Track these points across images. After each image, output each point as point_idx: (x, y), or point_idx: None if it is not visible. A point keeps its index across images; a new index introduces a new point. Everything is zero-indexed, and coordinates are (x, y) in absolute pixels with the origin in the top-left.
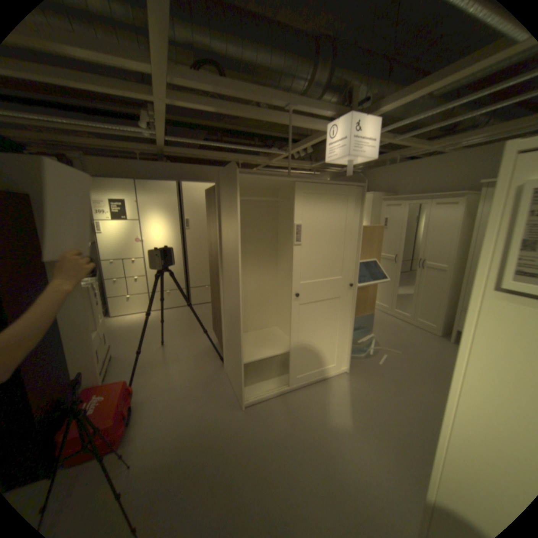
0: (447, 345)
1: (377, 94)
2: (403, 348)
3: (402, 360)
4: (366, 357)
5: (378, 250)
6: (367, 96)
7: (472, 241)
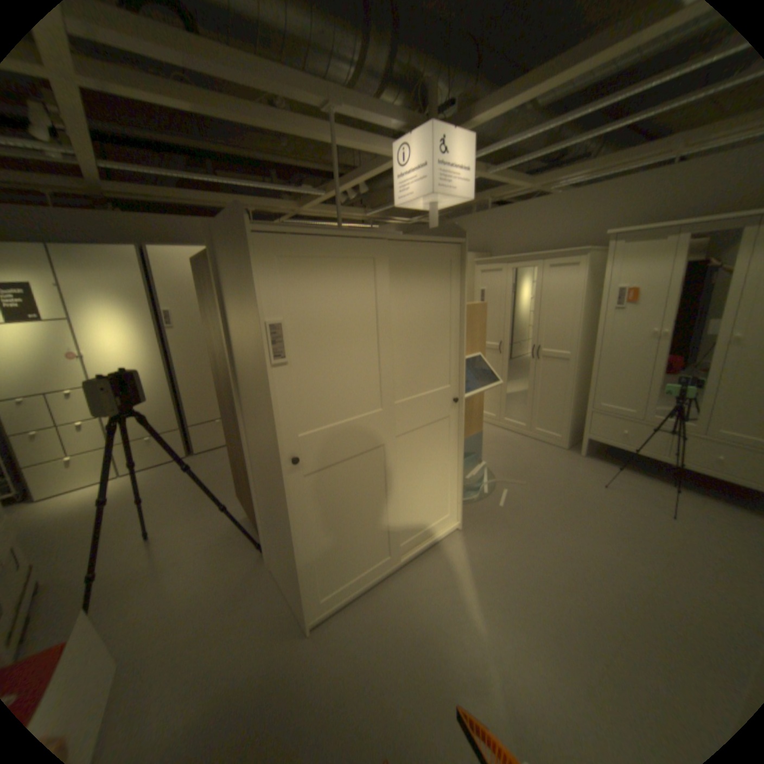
0: (578, 461)
1: (463, 97)
2: (525, 474)
3: (528, 493)
4: (480, 499)
5: (481, 340)
6: (450, 98)
7: (597, 316)
